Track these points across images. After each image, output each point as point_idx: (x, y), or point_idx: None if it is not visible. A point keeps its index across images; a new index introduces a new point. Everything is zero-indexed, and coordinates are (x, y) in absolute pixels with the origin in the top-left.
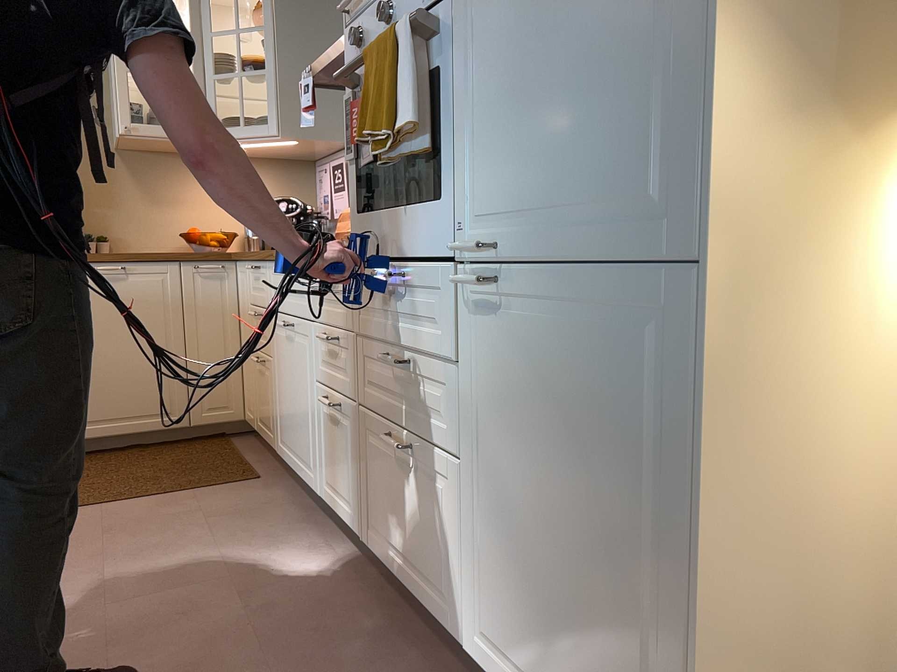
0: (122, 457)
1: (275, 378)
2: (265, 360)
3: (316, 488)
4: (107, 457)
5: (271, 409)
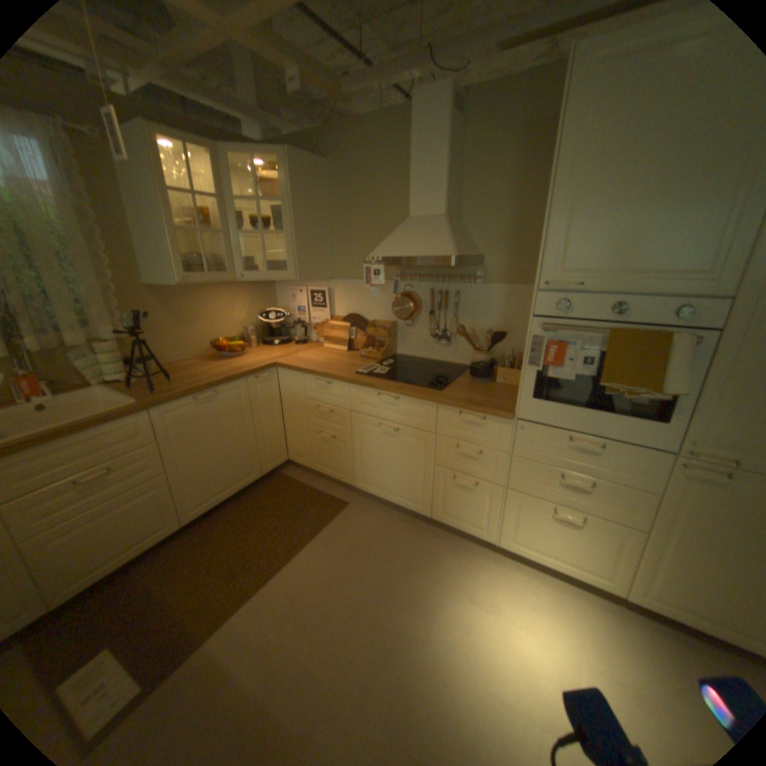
0: (233, 513)
1: (355, 448)
2: (337, 435)
3: (426, 512)
4: (222, 516)
5: (345, 462)
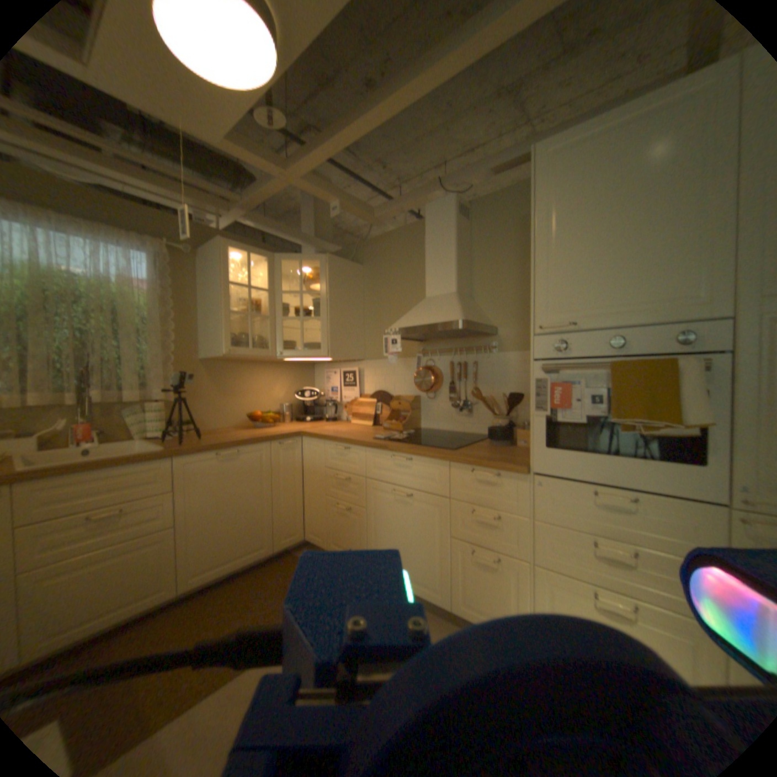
0: (234, 592)
1: (369, 523)
2: (352, 509)
3: (445, 606)
4: (221, 594)
5: (359, 542)
